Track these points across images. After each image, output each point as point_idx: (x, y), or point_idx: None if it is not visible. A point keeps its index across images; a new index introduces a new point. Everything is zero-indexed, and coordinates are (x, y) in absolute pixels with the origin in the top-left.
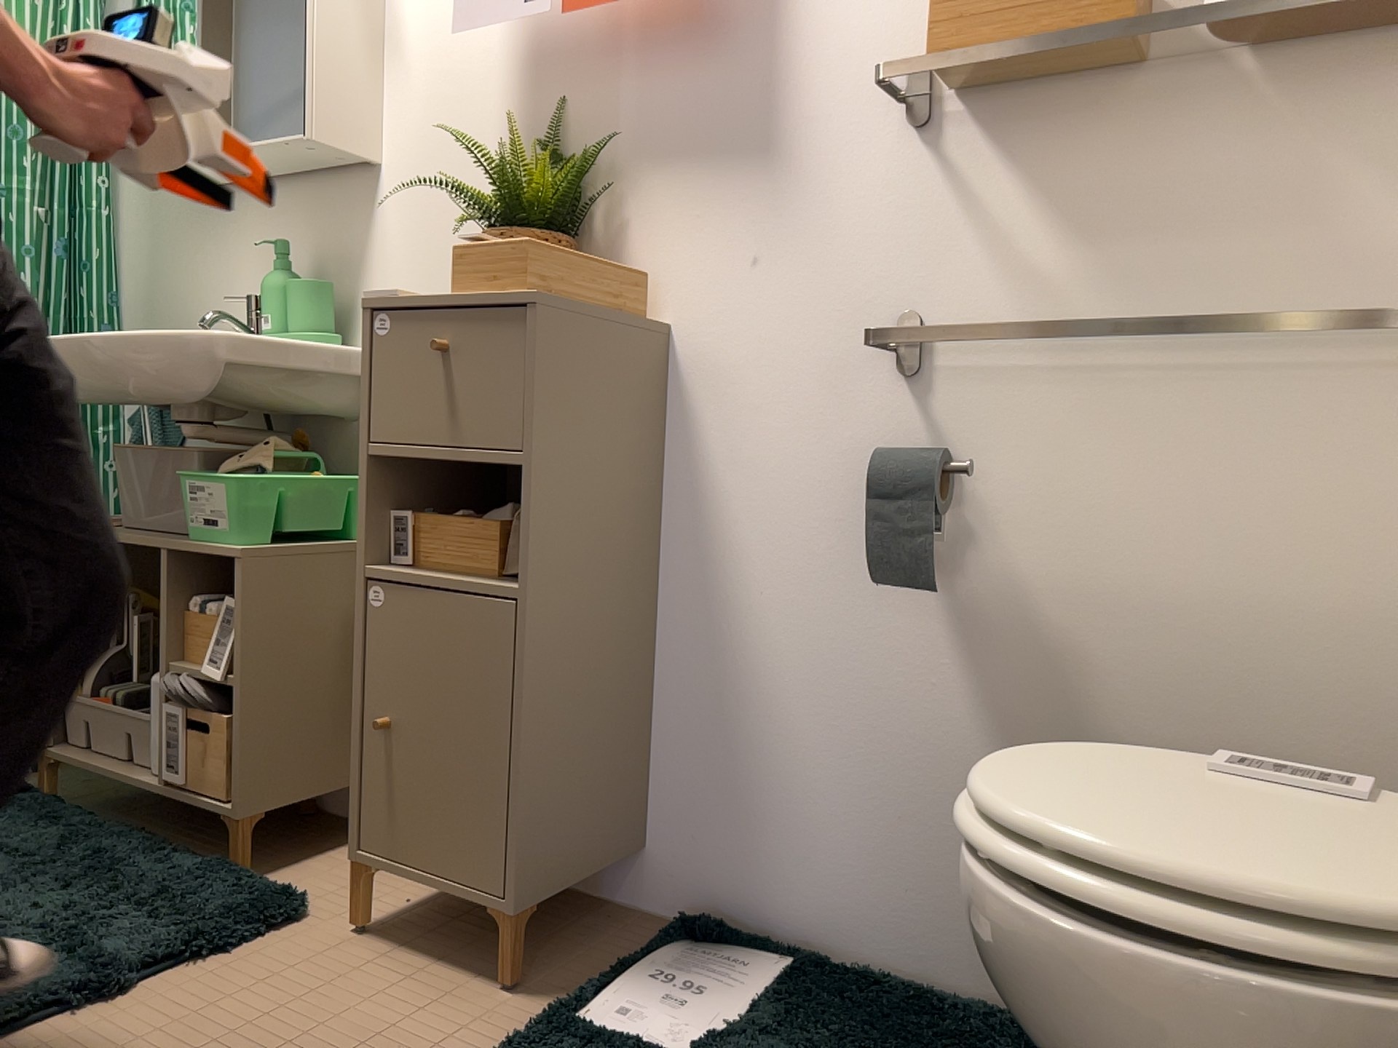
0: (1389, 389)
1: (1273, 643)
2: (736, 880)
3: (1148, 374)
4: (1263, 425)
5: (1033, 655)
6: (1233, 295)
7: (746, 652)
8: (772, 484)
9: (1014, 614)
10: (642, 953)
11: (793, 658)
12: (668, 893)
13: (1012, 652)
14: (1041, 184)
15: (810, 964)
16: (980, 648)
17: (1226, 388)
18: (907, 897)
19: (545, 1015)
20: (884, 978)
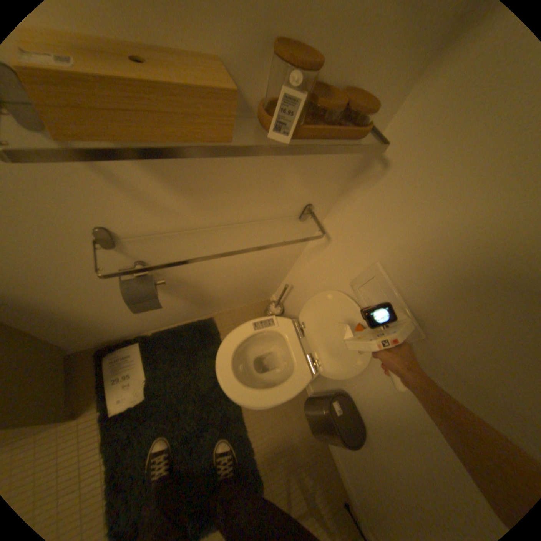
0: (281, 224)
1: (245, 267)
2: (105, 338)
3: (217, 231)
4: (249, 235)
5: (185, 285)
6: (246, 207)
7: (74, 316)
8: (48, 286)
9: (178, 282)
10: (98, 377)
11: (97, 310)
12: (80, 348)
13: (179, 287)
14: (159, 168)
15: (144, 344)
16: (169, 289)
17: (241, 229)
18: (160, 321)
19: (97, 421)
20: (161, 333)
